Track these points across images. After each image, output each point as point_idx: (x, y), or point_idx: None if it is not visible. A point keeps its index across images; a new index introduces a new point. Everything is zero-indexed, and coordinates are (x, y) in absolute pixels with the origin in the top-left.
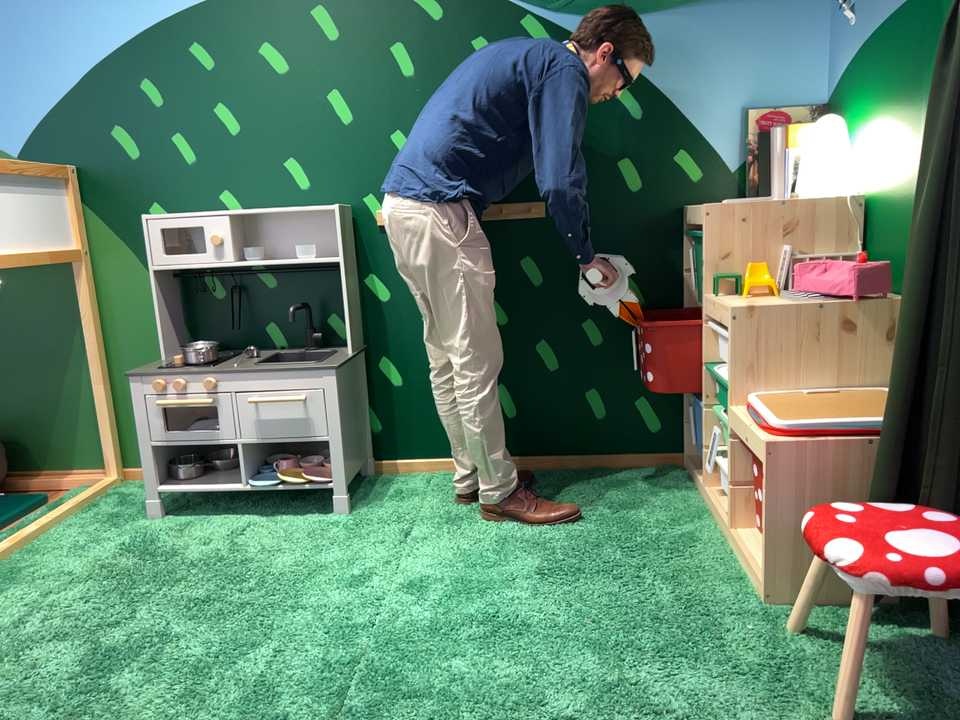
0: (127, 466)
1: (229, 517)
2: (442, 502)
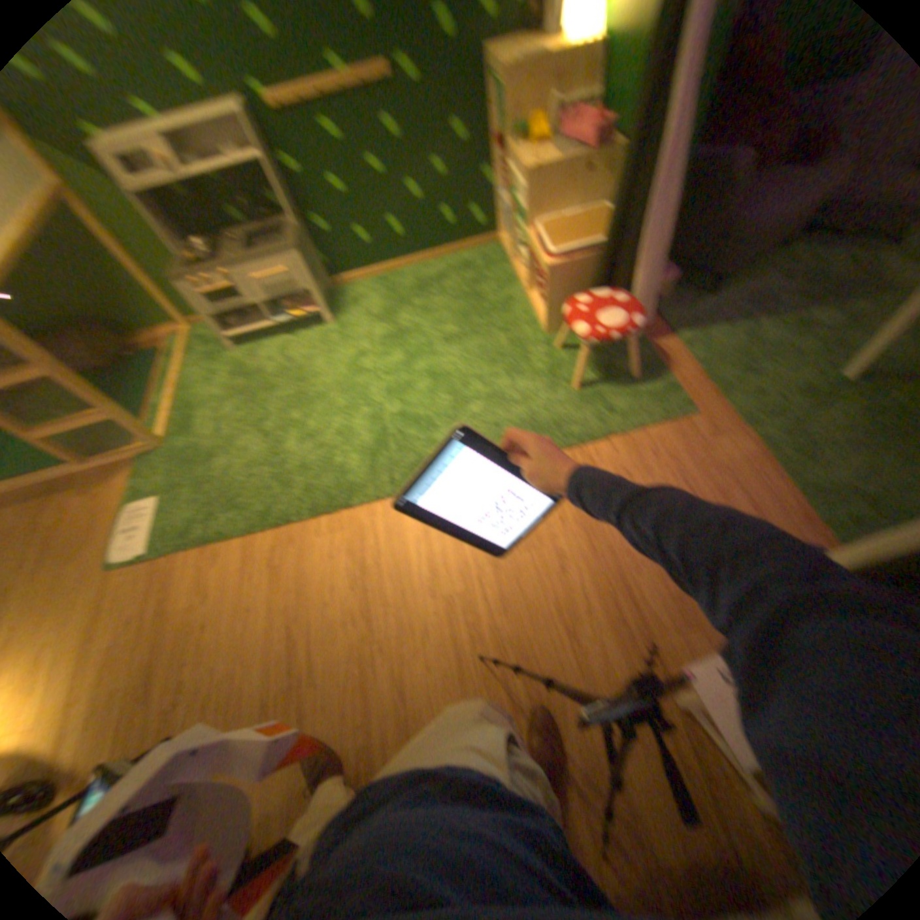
0: (185, 317)
1: (269, 339)
2: (377, 301)
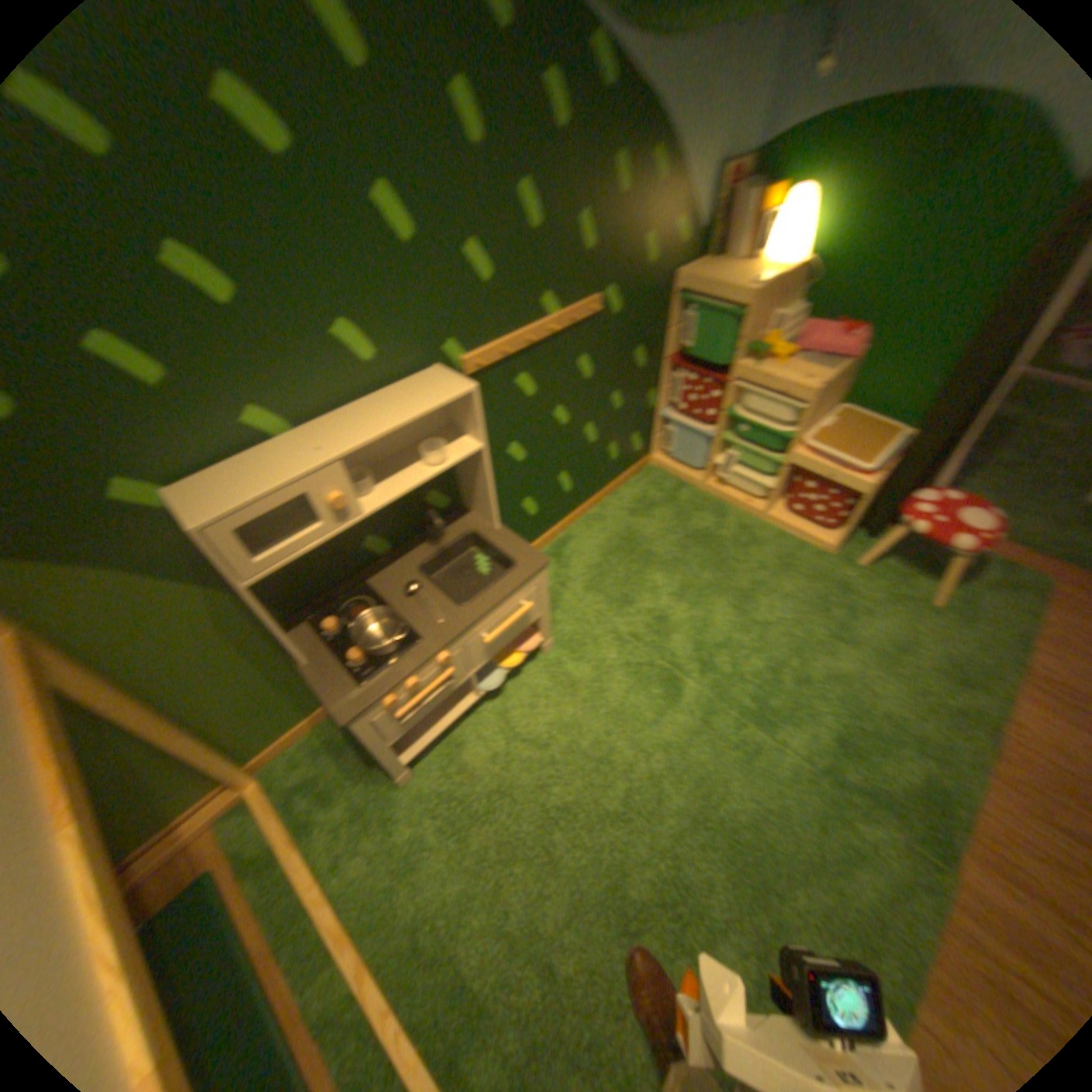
0: (250, 761)
1: (467, 721)
2: (584, 587)
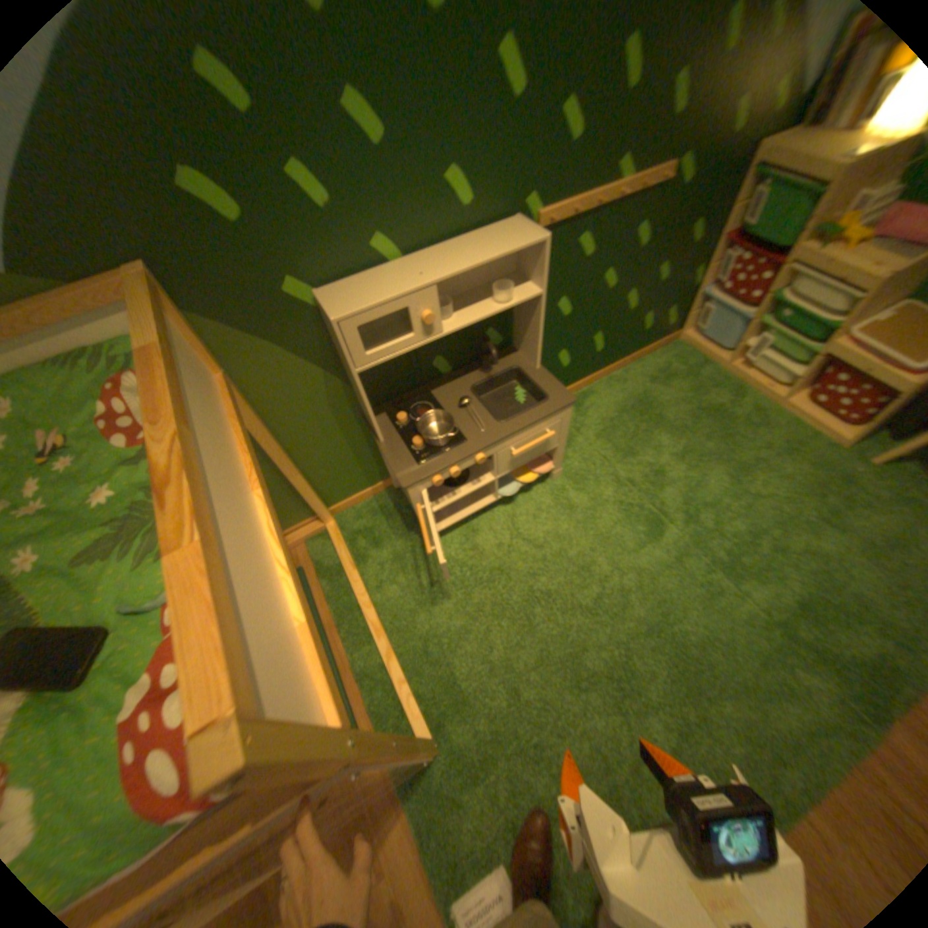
0: (331, 507)
1: (483, 516)
2: (595, 435)
